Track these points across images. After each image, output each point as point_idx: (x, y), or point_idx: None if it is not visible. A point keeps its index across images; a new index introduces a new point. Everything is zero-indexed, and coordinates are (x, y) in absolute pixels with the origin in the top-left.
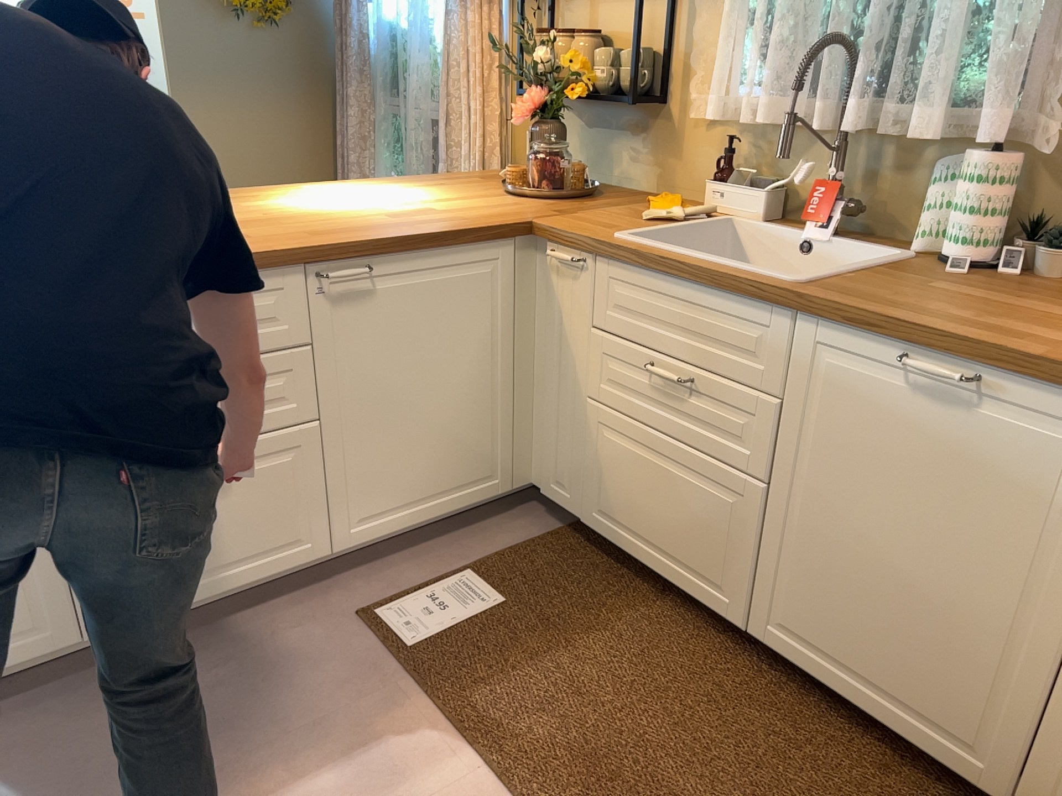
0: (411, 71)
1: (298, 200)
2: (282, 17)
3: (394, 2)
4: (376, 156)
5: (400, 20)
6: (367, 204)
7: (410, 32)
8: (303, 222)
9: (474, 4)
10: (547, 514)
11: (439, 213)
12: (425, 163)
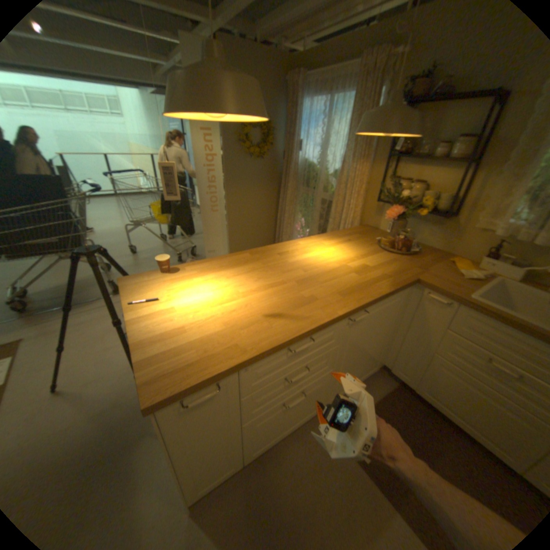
0: (317, 180)
1: (305, 255)
2: (264, 155)
3: (309, 150)
4: (294, 208)
5: (312, 159)
6: (336, 260)
7: (316, 163)
8: (325, 280)
9: (358, 160)
10: (389, 377)
11: (374, 270)
12: (317, 214)
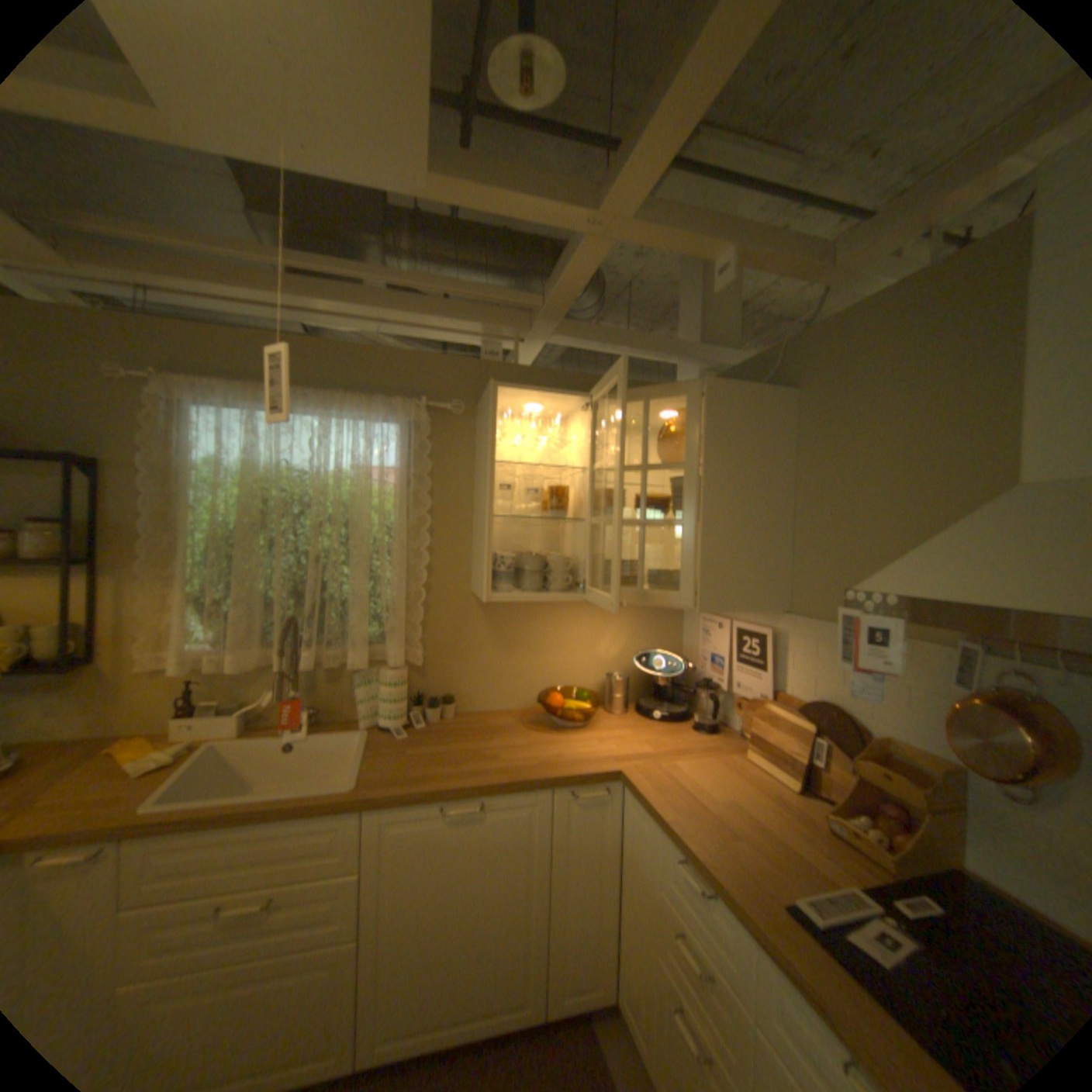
0: None
1: None
2: None
3: None
4: None
5: None
6: None
7: None
8: None
9: None
10: None
11: None
12: None
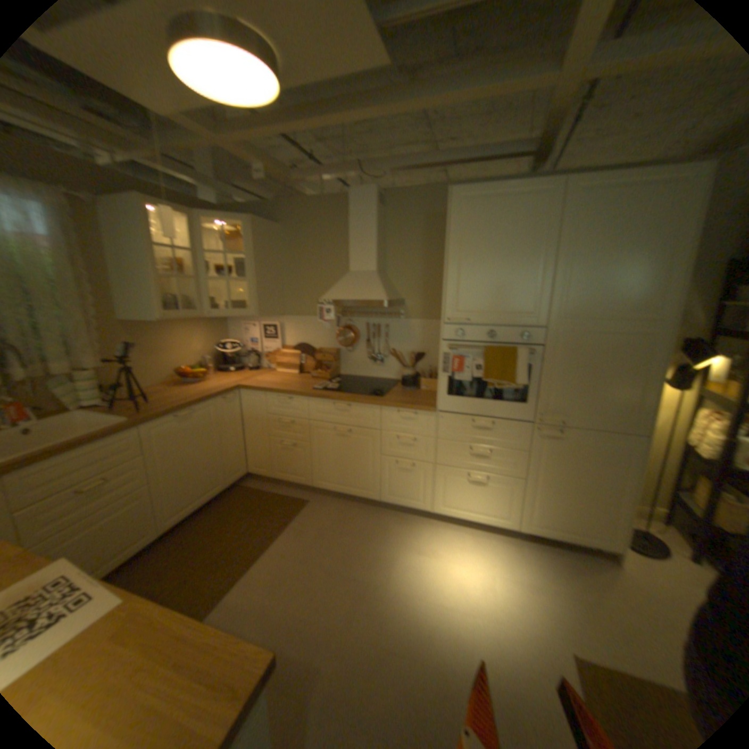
0: None
1: None
2: None
3: None
4: None
5: None
6: None
7: None
8: None
9: None
10: None
11: None
12: None
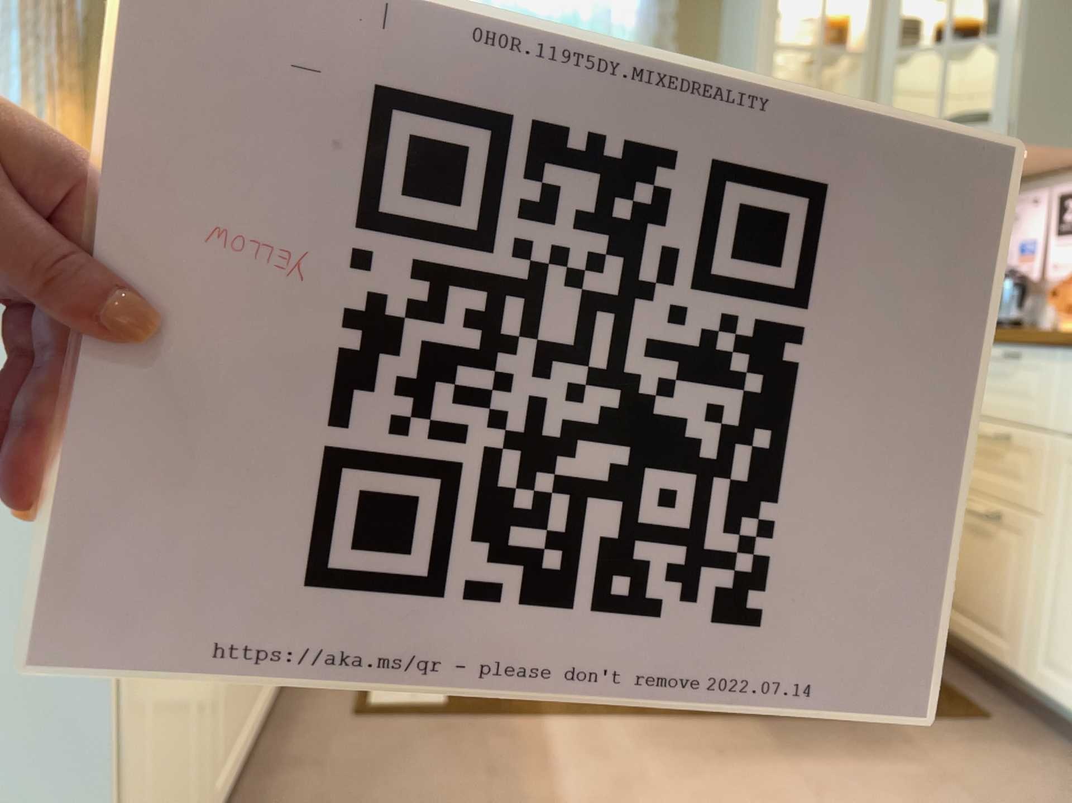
0: None
1: None
2: None
3: None
4: None
5: None
6: None
7: None
8: None
9: (49, 97)
10: None
11: None
12: None
